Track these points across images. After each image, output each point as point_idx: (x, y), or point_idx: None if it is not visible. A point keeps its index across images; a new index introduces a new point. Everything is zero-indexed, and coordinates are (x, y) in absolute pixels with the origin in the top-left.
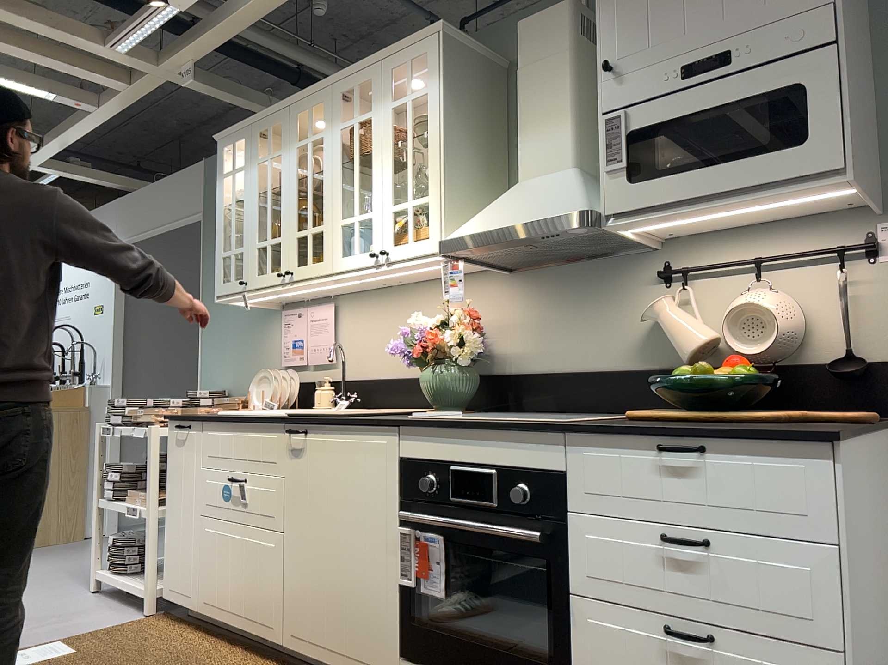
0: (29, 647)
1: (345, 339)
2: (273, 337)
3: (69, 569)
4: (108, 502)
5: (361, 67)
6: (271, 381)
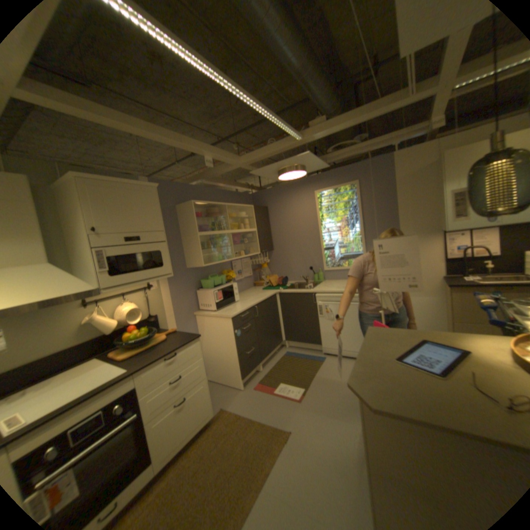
0: None
1: None
2: None
3: None
4: None
5: None
6: None
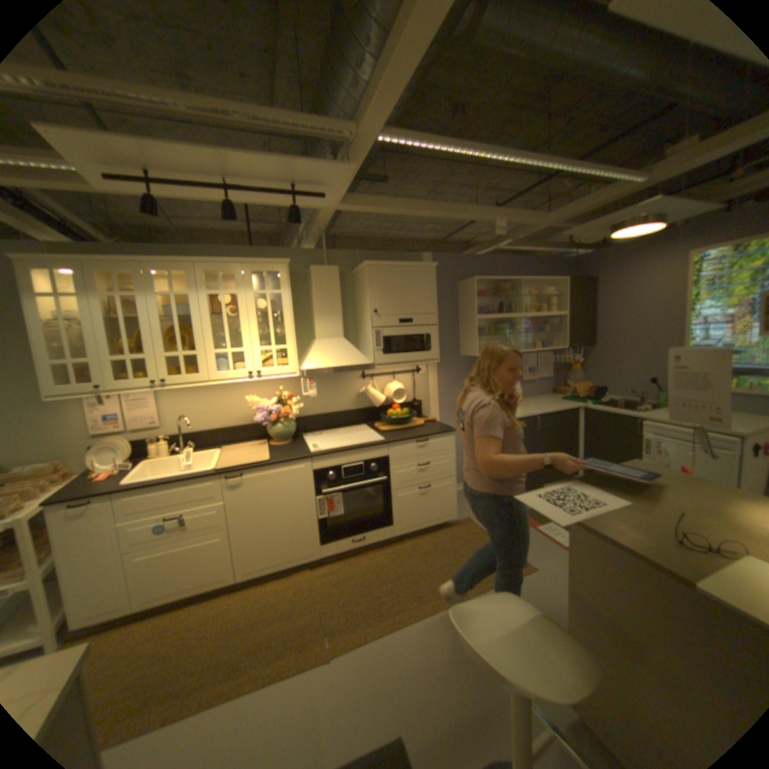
0: None
1: (167, 410)
2: (68, 414)
3: None
4: None
5: (224, 261)
6: (110, 449)
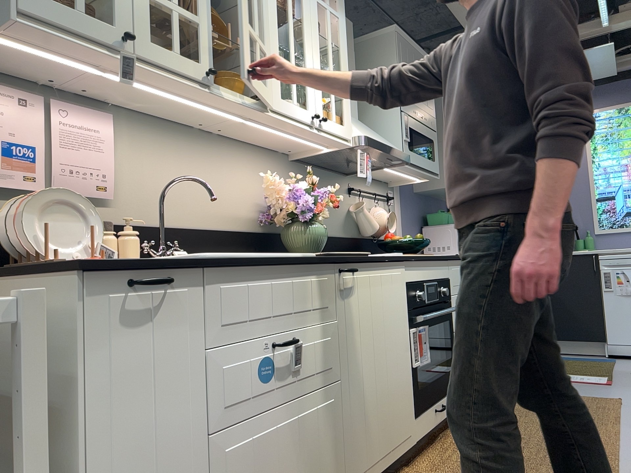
0: None
1: (124, 169)
2: None
3: None
4: None
5: None
6: (62, 211)
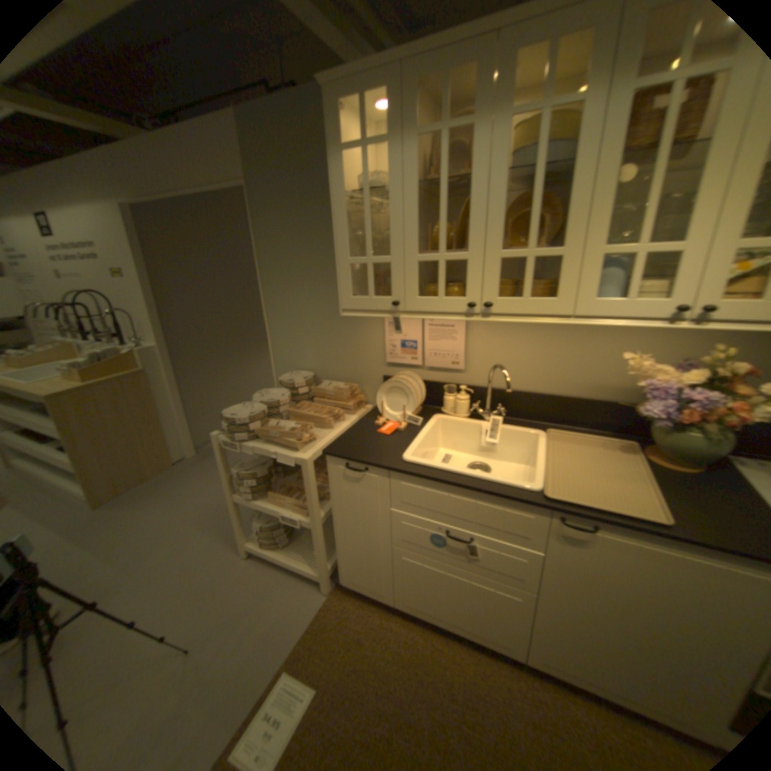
0: (261, 694)
1: (478, 348)
2: (371, 332)
3: (195, 521)
4: (247, 501)
5: None
6: (404, 390)
